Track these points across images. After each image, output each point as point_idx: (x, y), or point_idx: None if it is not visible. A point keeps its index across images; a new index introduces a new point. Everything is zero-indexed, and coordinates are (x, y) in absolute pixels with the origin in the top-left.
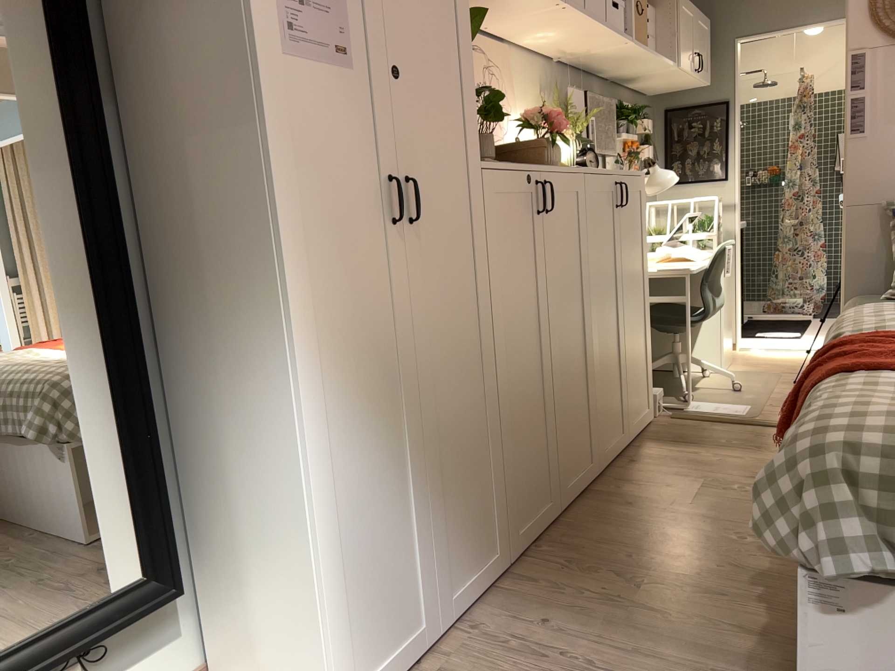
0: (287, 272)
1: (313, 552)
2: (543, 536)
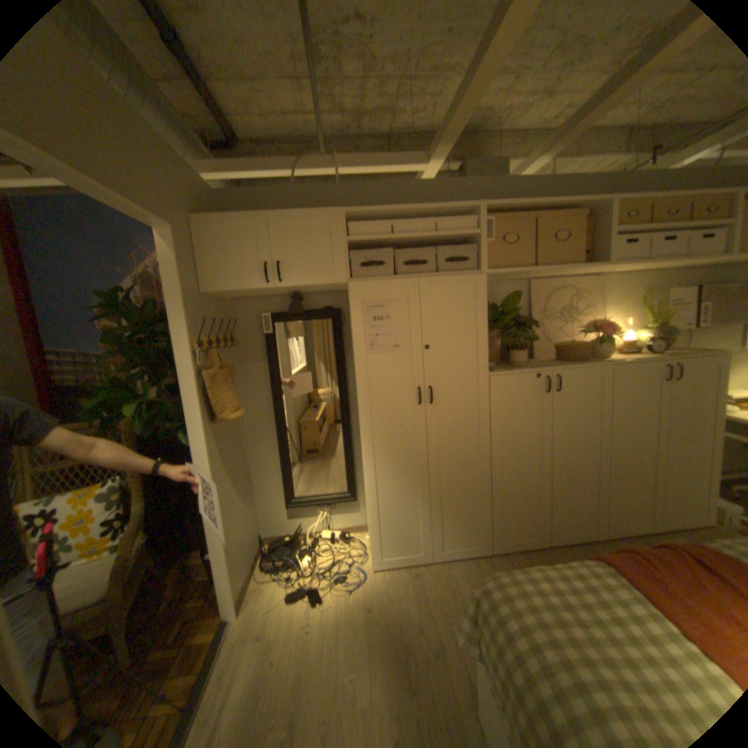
0: (364, 423)
1: (368, 509)
2: (528, 552)
